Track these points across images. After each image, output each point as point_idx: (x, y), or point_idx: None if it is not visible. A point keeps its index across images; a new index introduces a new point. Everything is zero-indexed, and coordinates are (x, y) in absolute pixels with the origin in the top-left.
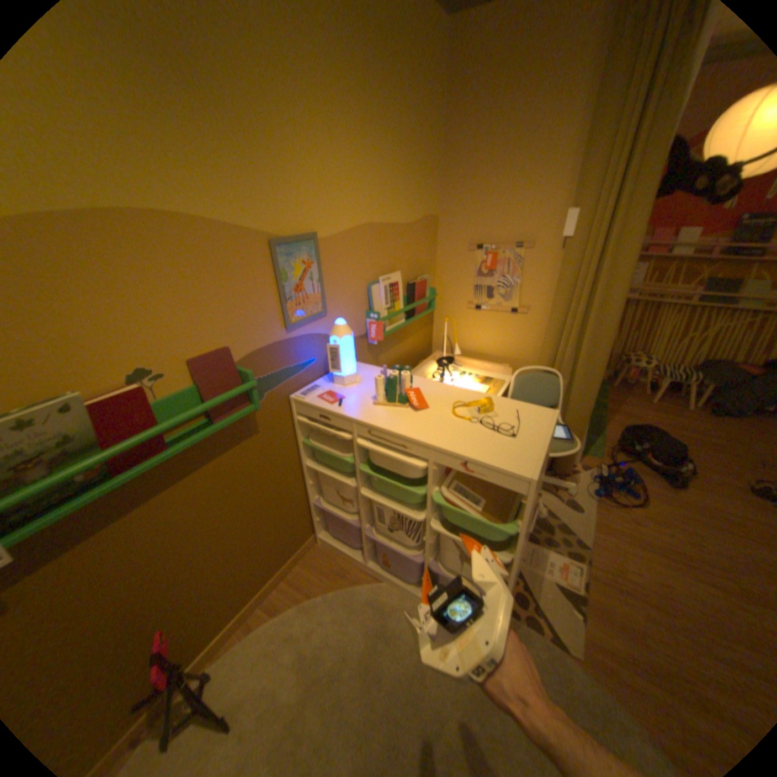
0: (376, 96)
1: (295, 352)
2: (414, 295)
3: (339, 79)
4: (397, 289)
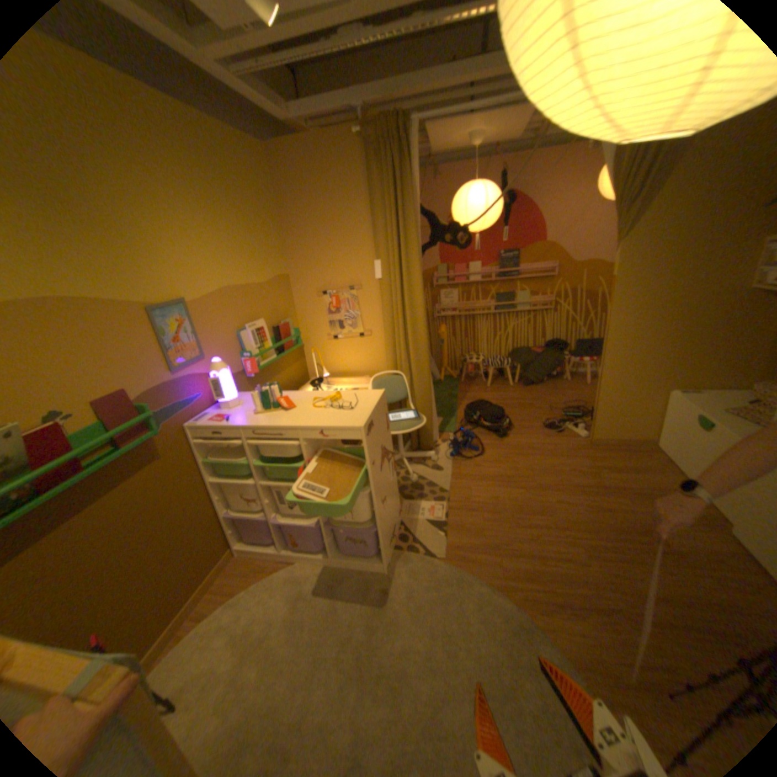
0: (215, 200)
1: (183, 390)
2: (280, 335)
3: (183, 194)
4: (264, 332)
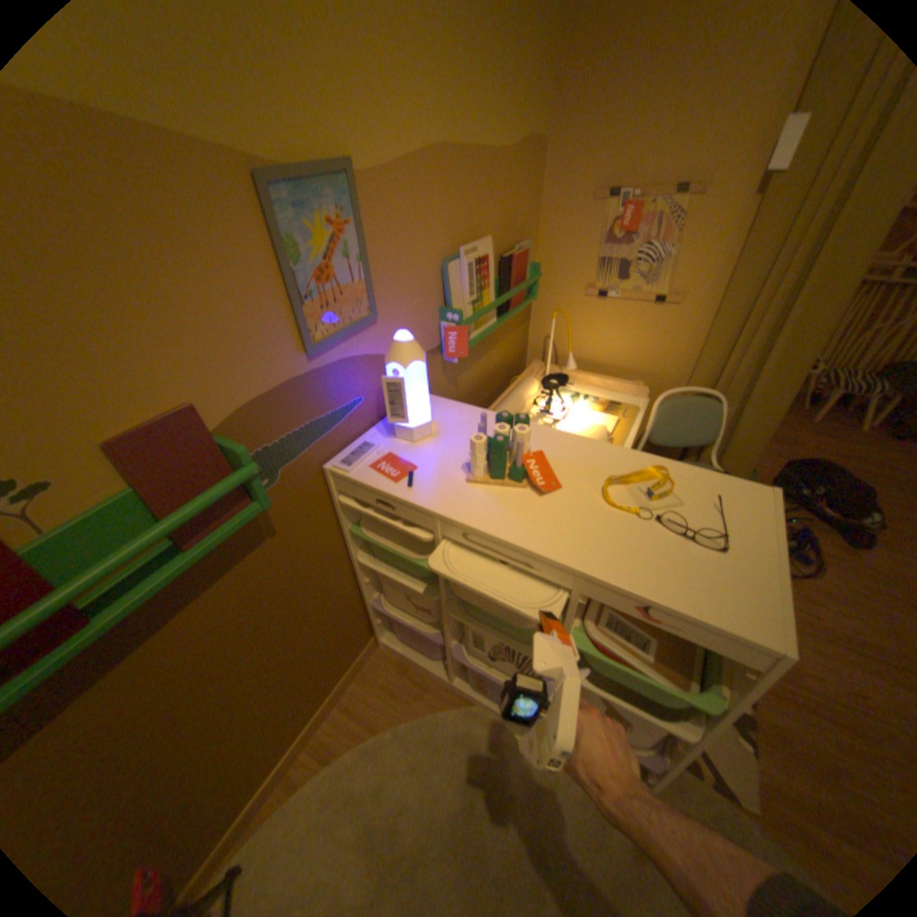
0: None
1: (327, 392)
2: (510, 276)
3: None
4: (487, 267)
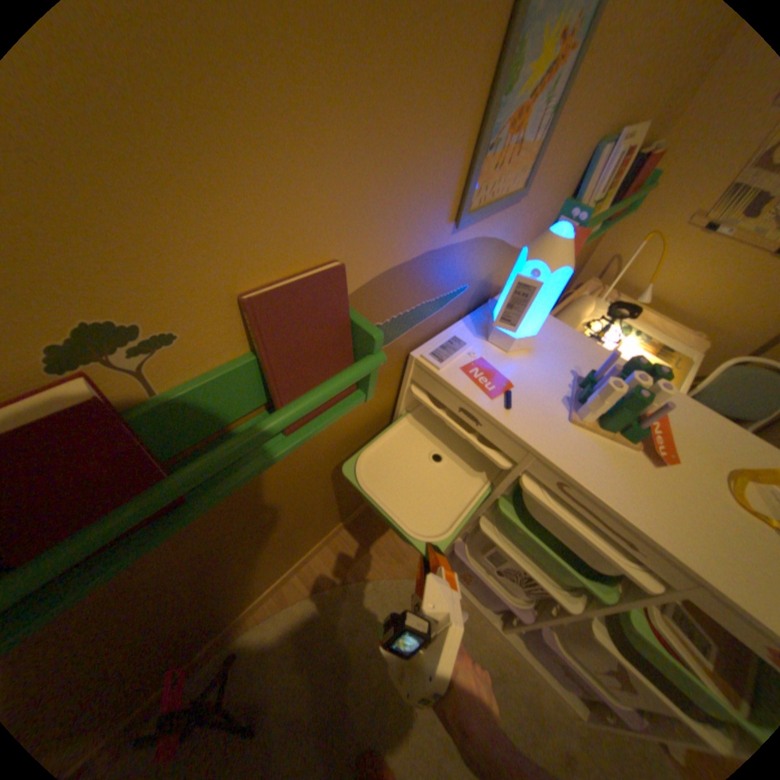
0: None
1: (449, 273)
2: (636, 178)
3: None
4: (630, 161)
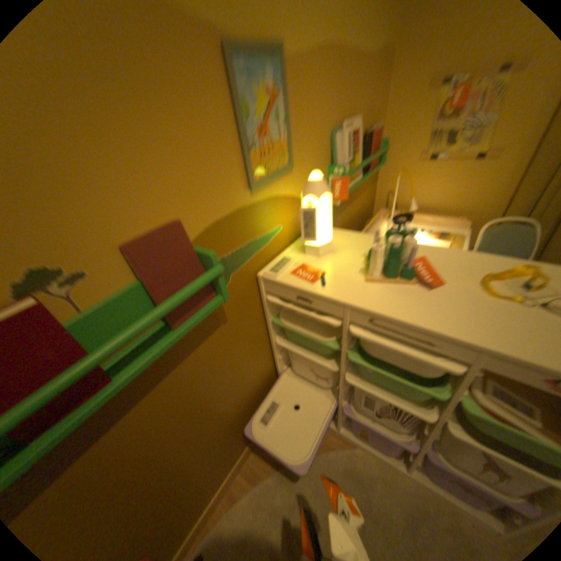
0: None
1: (261, 218)
2: (371, 144)
3: None
4: (359, 136)
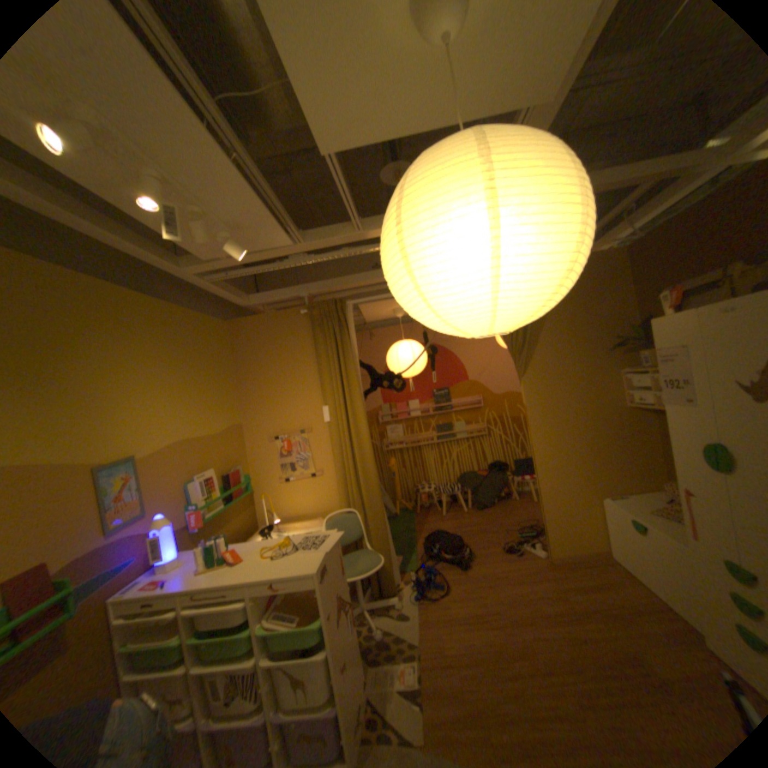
0: (178, 367)
1: (114, 556)
2: (230, 484)
3: (149, 365)
4: (213, 482)
